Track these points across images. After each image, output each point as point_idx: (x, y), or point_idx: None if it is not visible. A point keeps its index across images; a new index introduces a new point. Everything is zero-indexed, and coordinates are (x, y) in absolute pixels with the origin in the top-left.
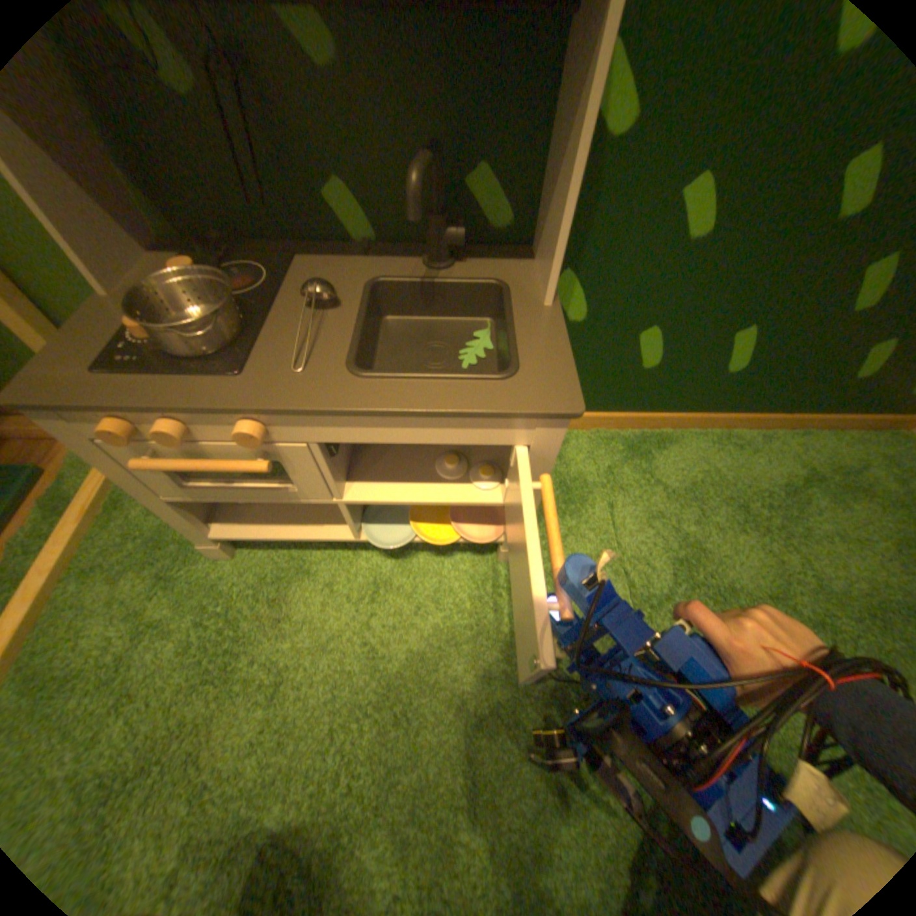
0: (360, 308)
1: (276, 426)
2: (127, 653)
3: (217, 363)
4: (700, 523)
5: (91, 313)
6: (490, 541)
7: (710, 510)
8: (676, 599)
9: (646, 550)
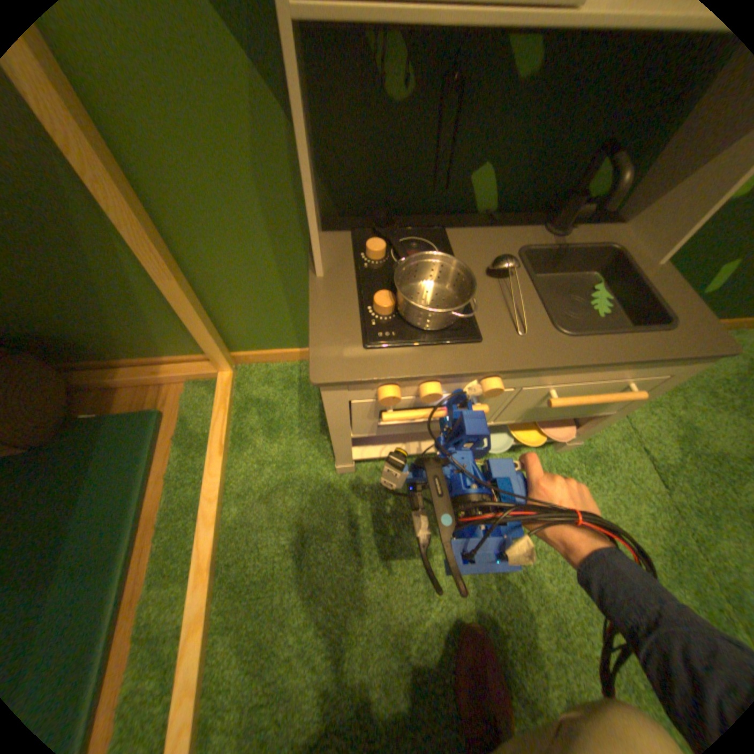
0: (528, 276)
1: (513, 380)
2: (302, 556)
3: (453, 332)
4: (685, 408)
5: (321, 294)
6: (567, 440)
7: (689, 398)
8: (685, 467)
9: (654, 432)
